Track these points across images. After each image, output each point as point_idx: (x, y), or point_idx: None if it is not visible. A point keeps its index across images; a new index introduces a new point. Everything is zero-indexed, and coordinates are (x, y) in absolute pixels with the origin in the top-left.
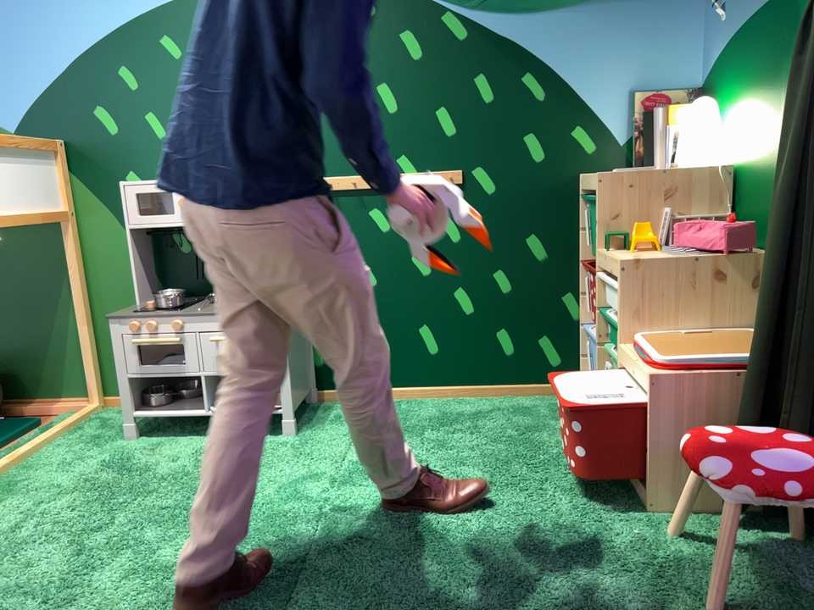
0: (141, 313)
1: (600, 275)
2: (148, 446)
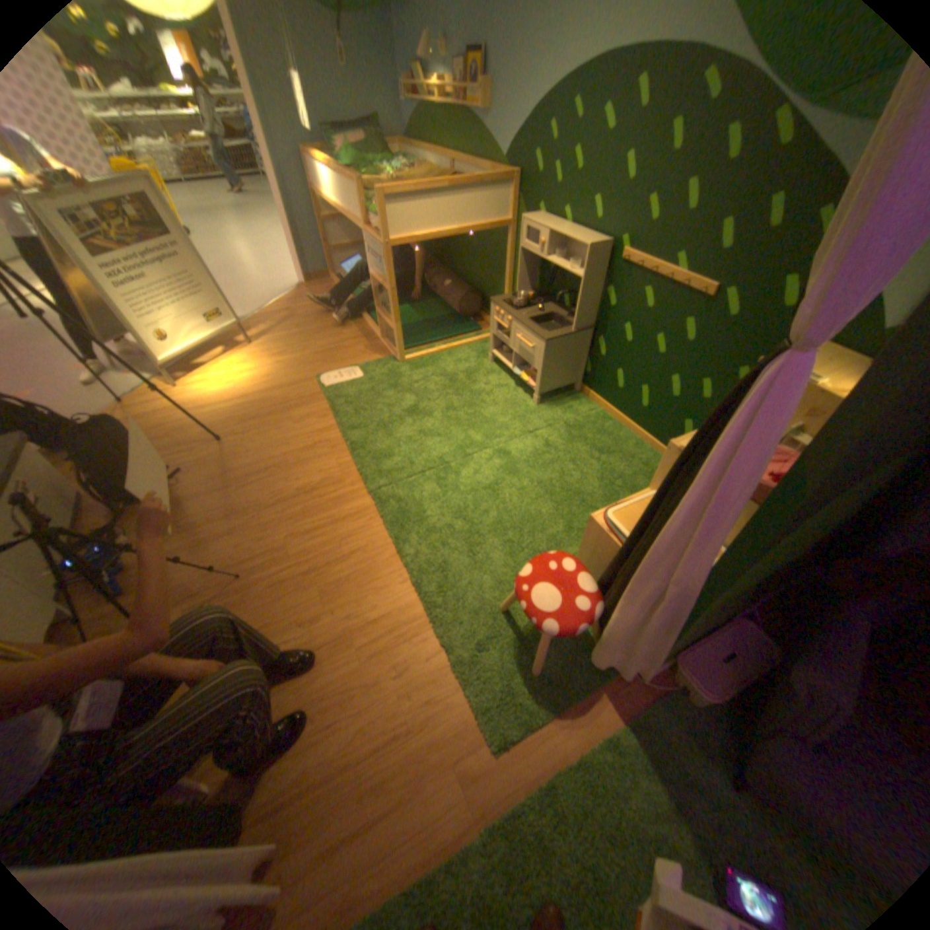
0: (505, 303)
1: None
2: (489, 371)
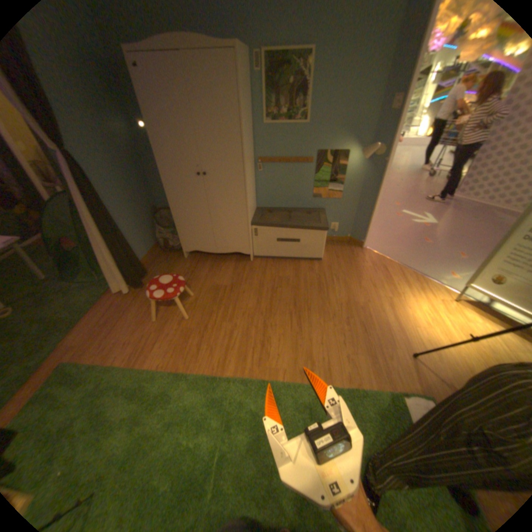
0: None
1: None
2: None
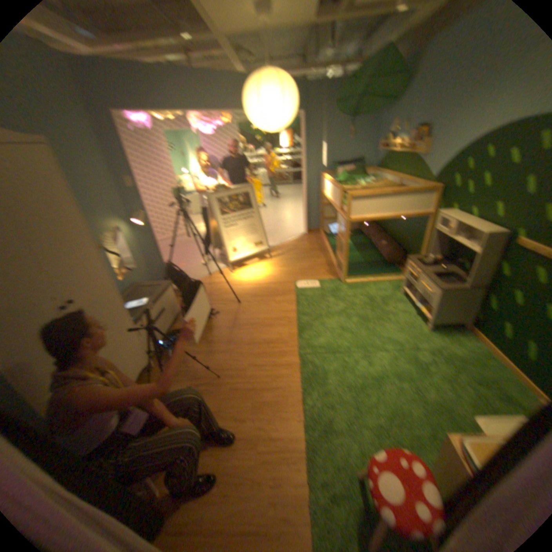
0: (418, 260)
1: None
2: (399, 300)
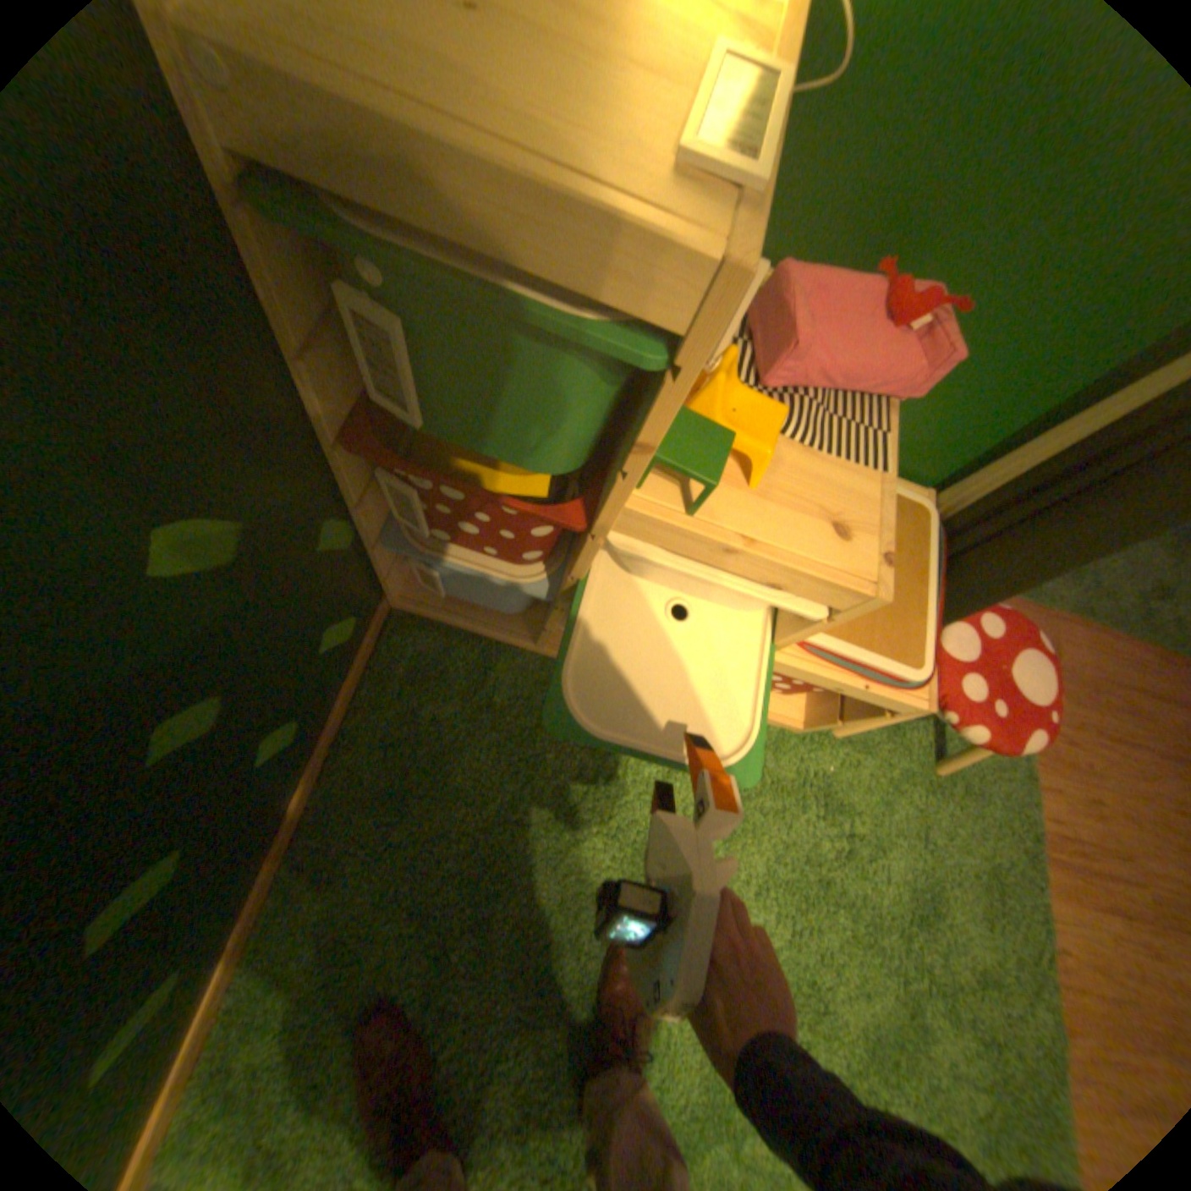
0: None
1: (614, 539)
2: None
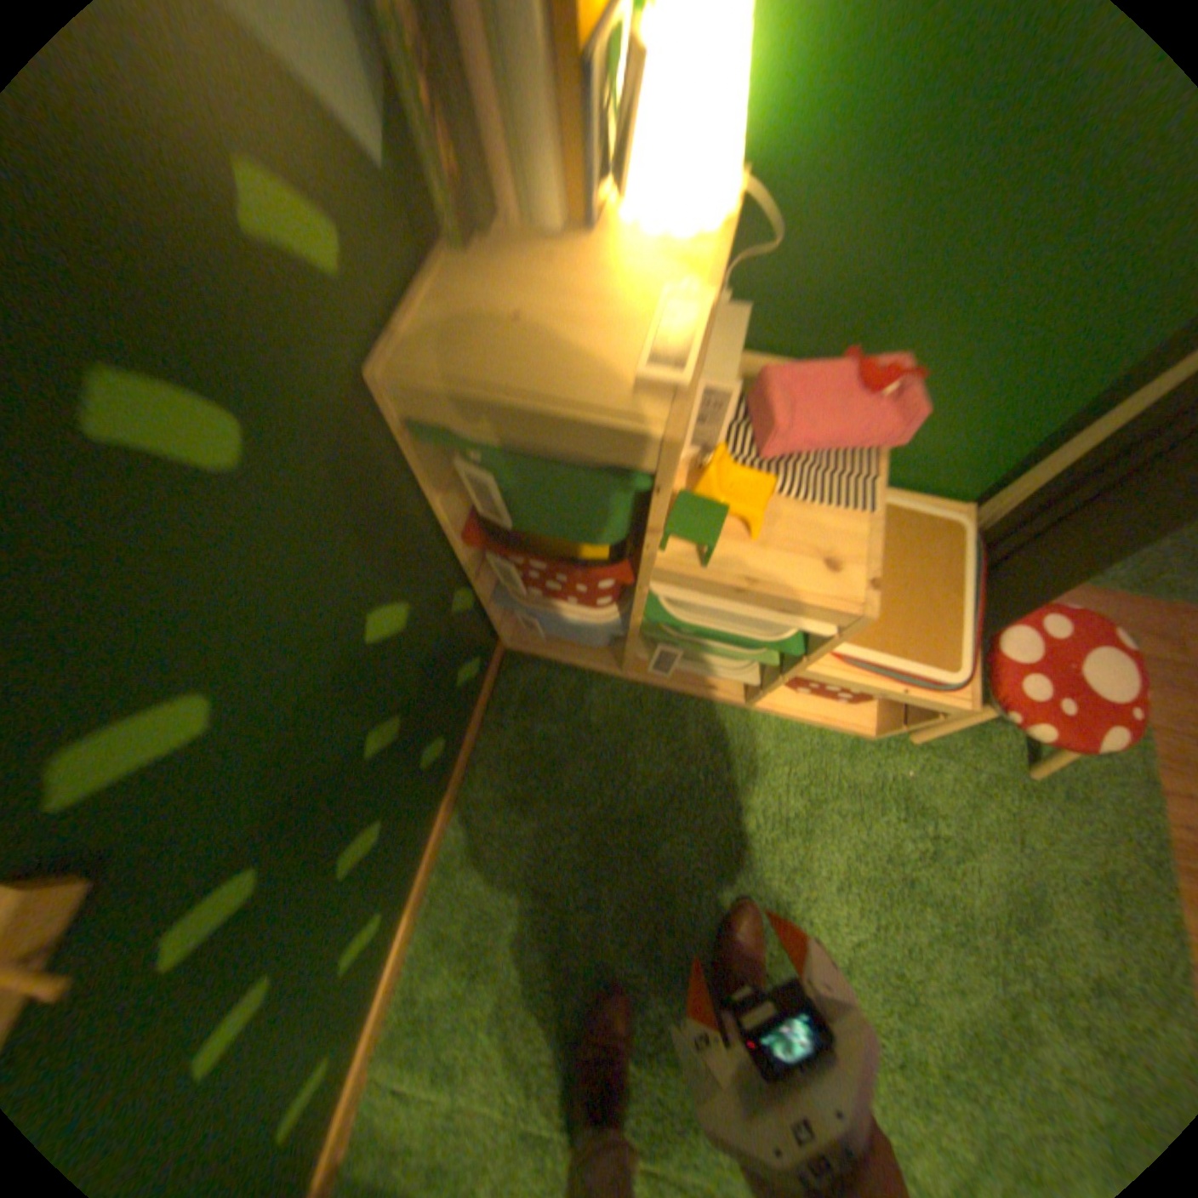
0: None
1: (656, 586)
2: None
